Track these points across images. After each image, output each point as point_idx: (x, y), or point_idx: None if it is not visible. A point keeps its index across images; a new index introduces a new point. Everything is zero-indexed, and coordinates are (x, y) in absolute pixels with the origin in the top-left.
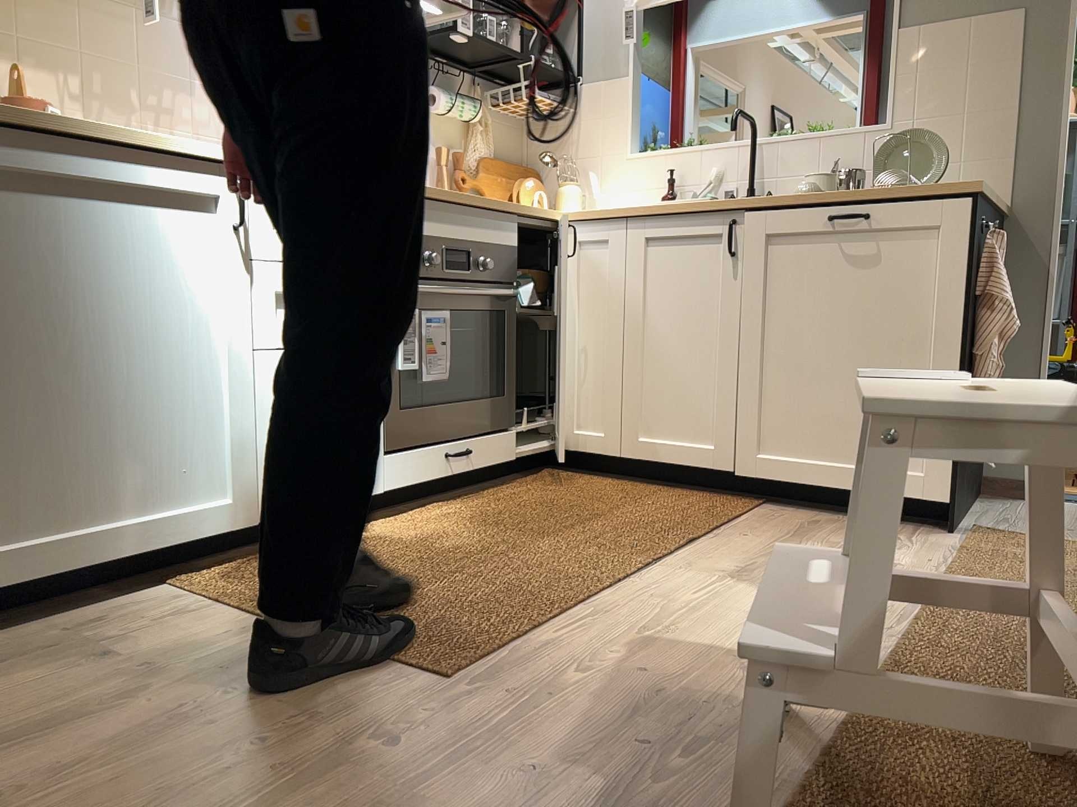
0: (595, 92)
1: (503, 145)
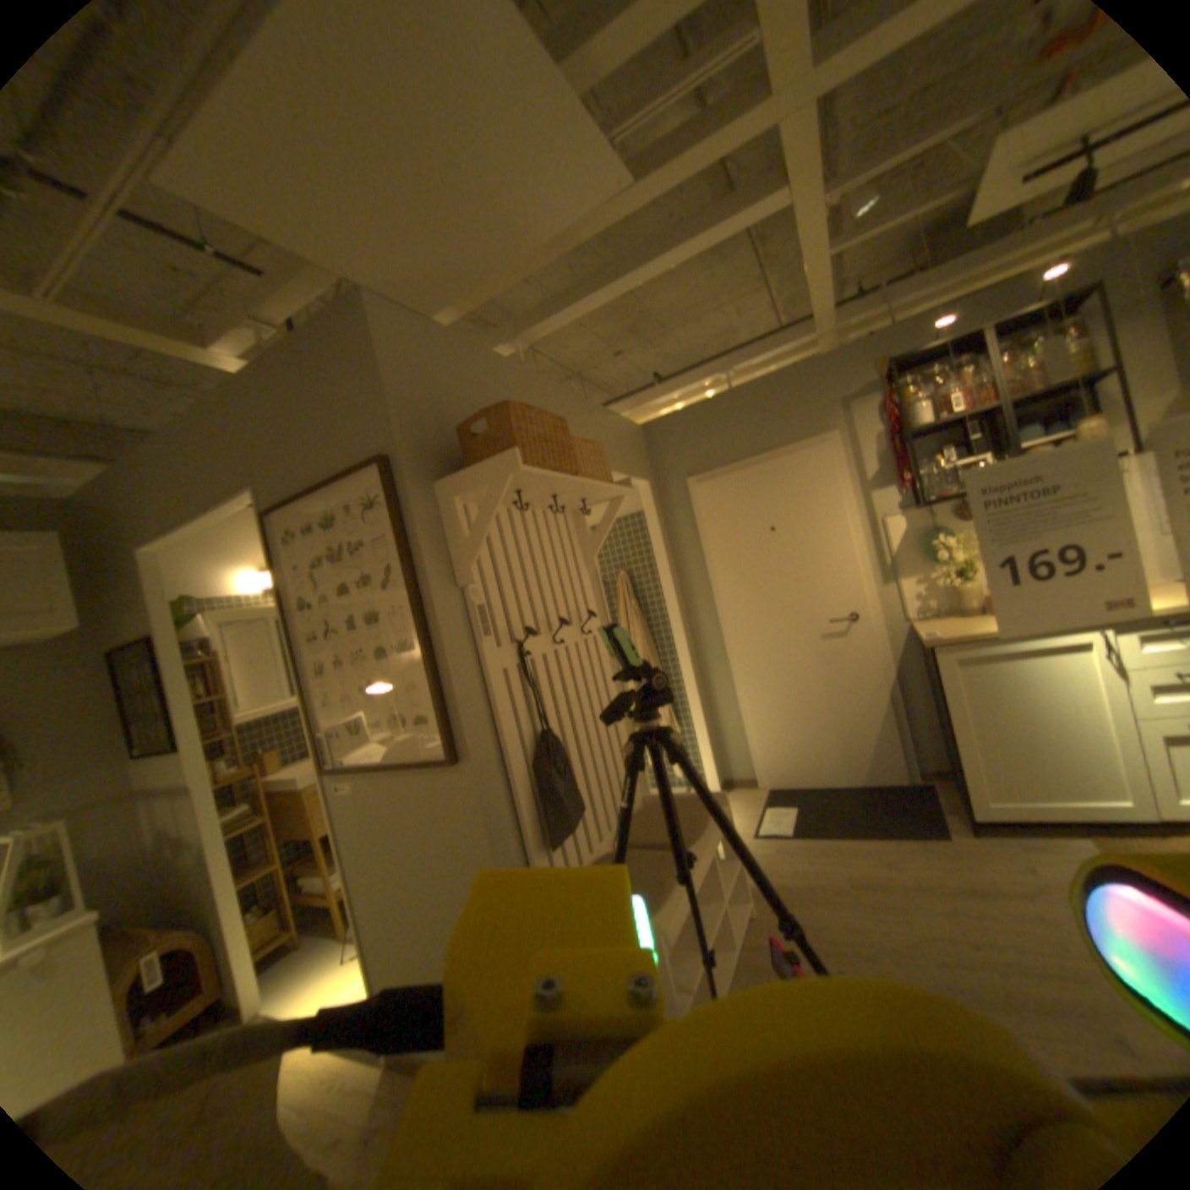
0: None
1: None
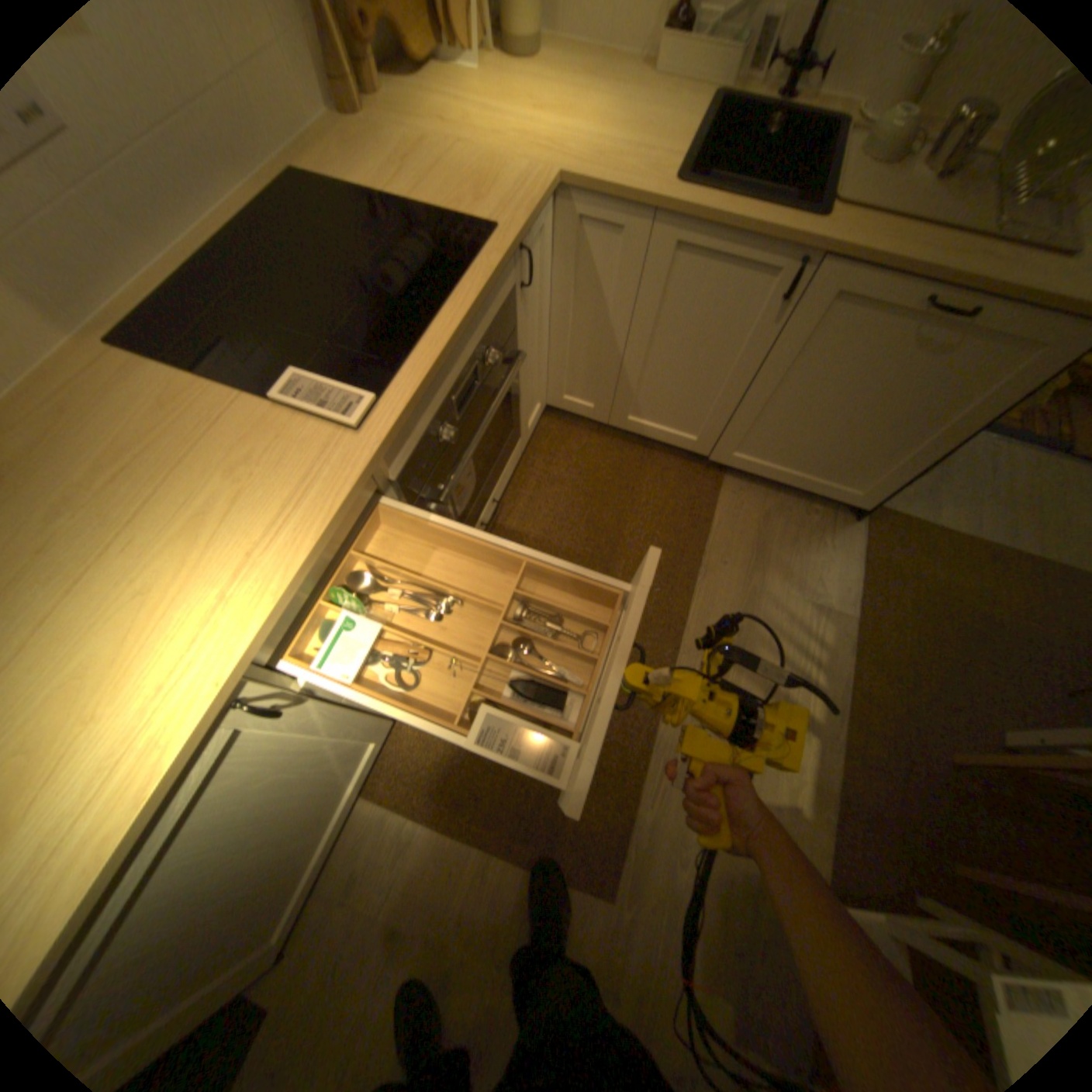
0: None
1: None
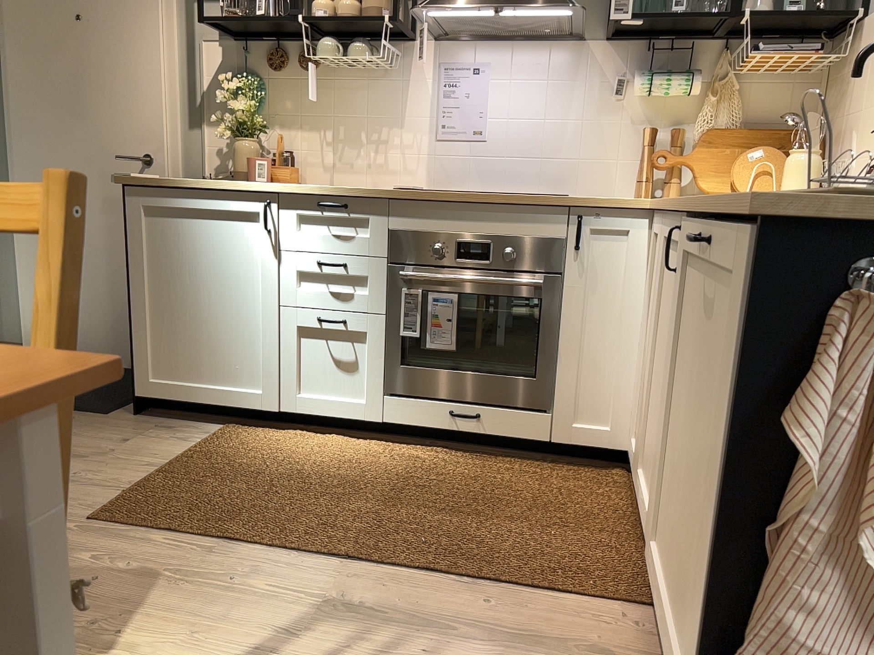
0: (872, 25)
1: (772, 107)
